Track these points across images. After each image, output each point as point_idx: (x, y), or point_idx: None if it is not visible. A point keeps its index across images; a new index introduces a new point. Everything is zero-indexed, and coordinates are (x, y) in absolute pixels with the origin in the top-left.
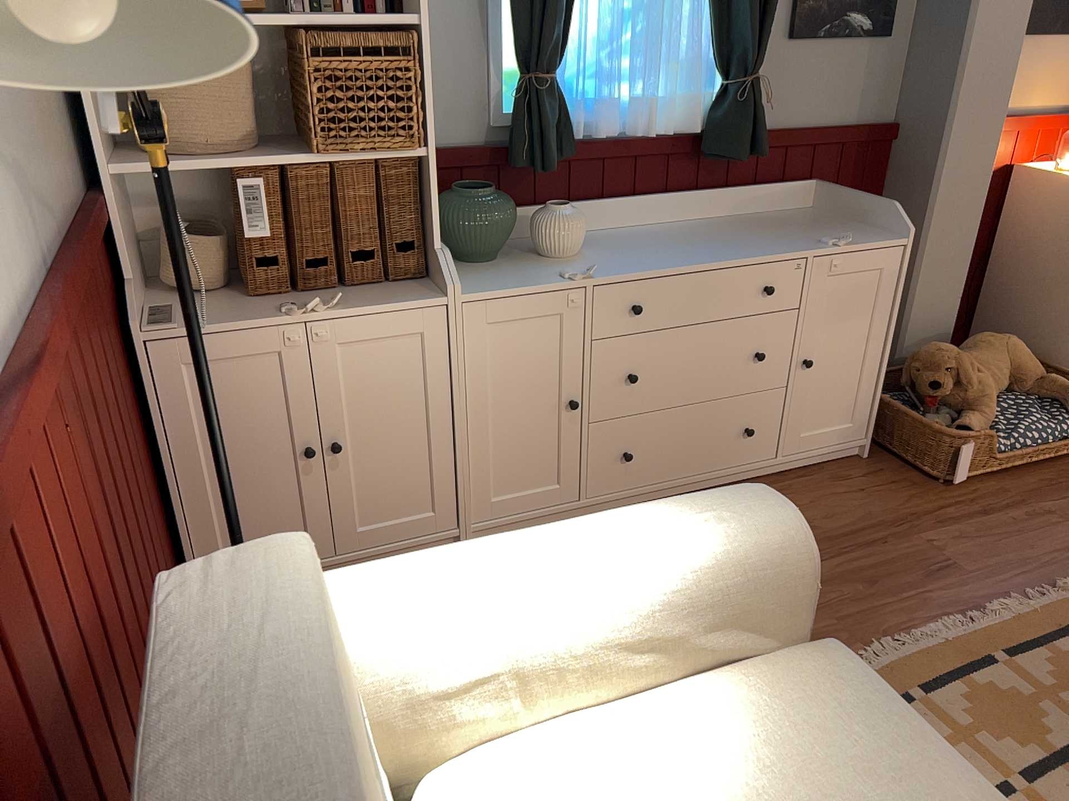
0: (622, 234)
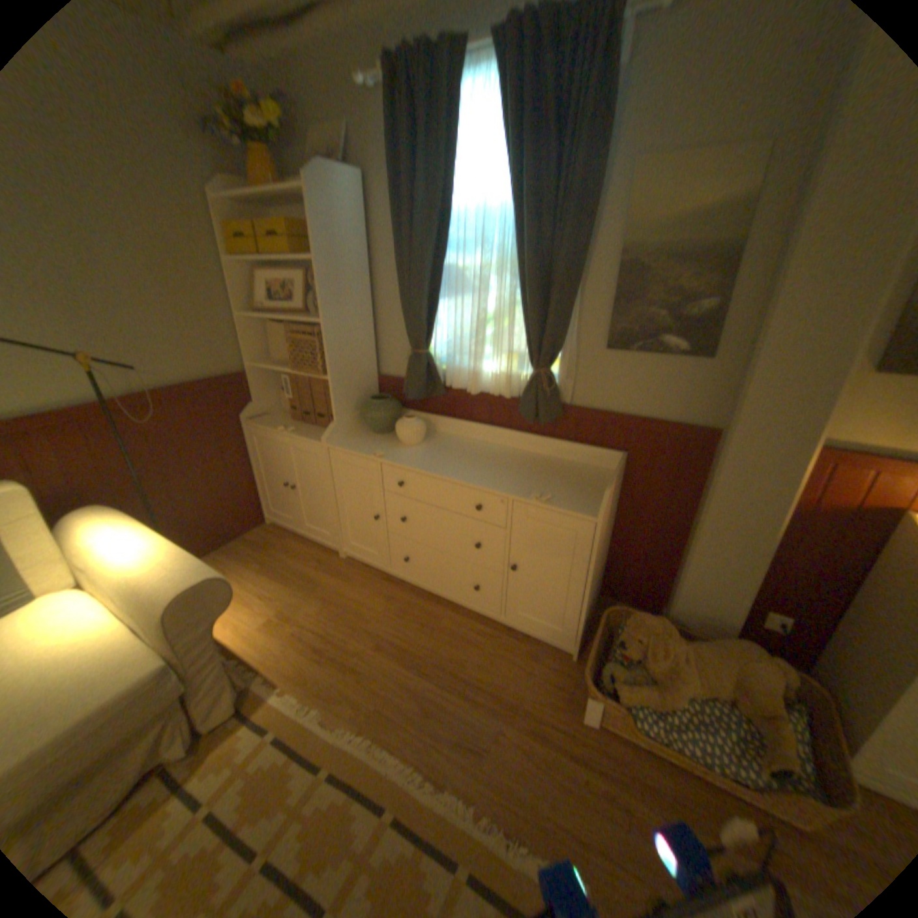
0: (466, 444)
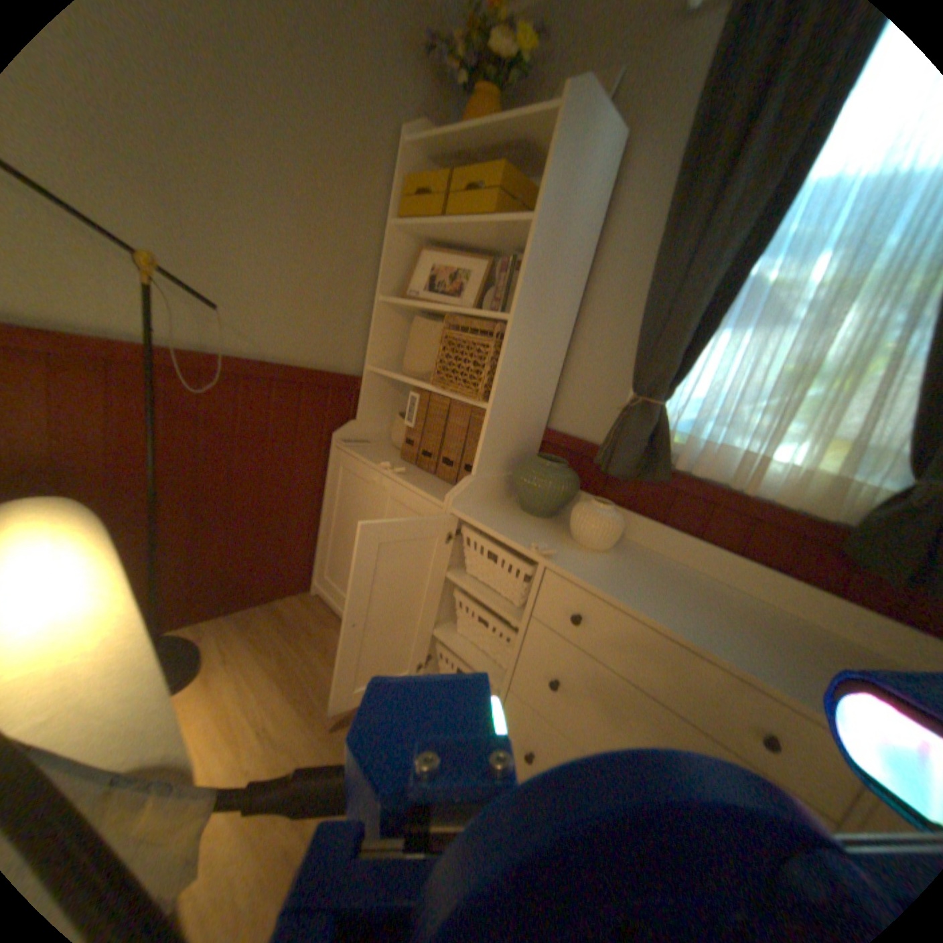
0: (690, 576)
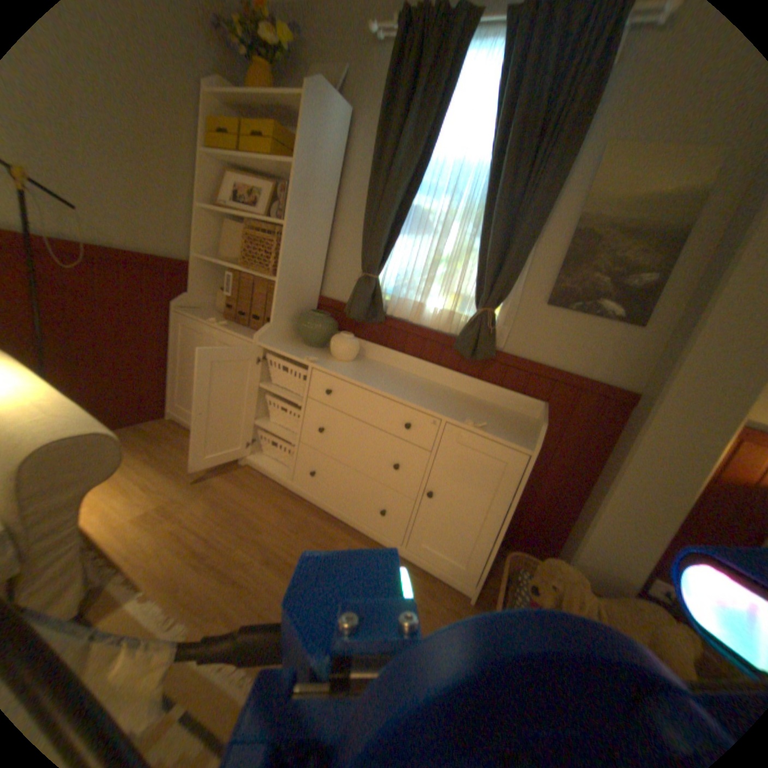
0: (394, 372)
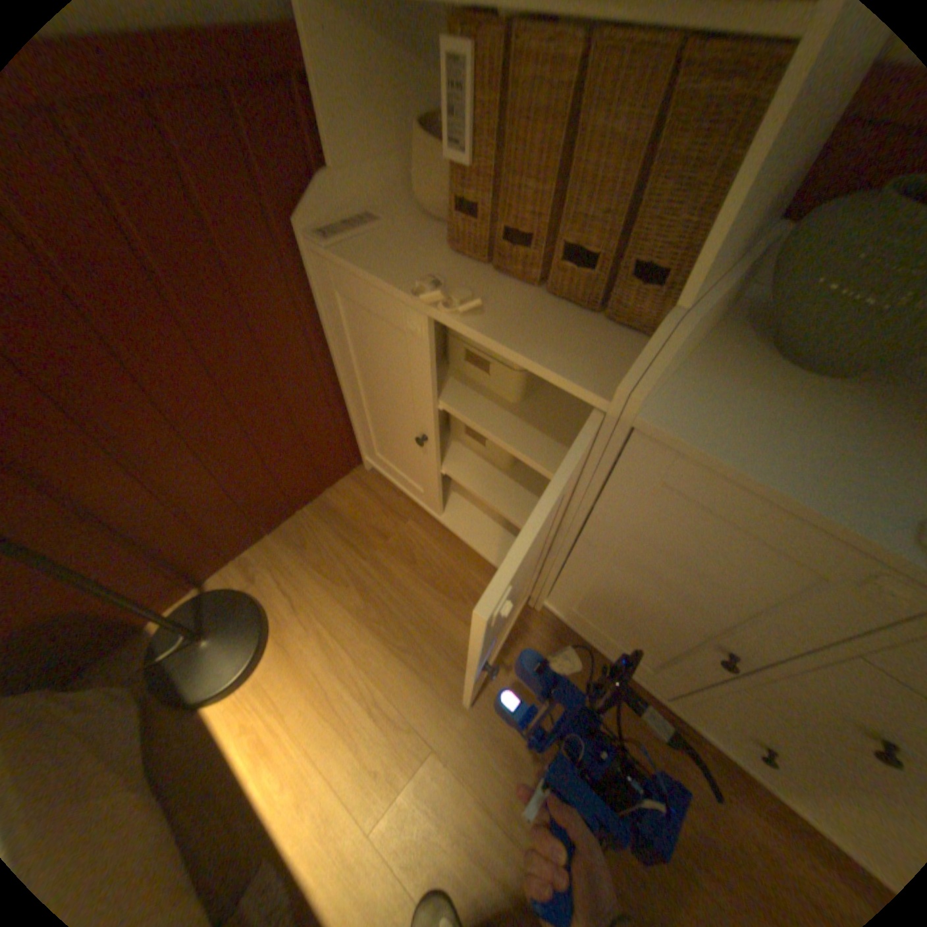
0: None
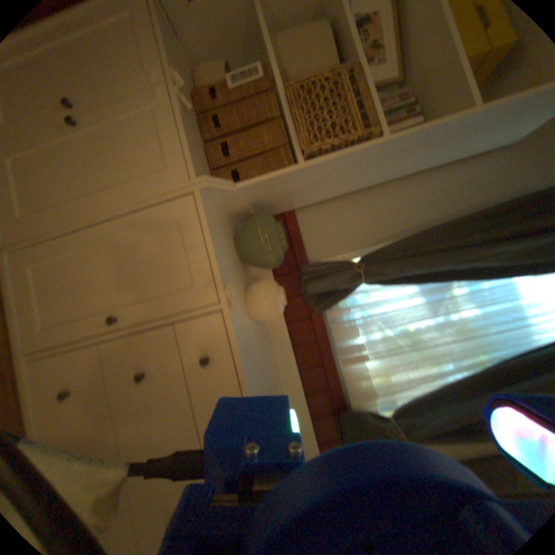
0: (271, 364)
